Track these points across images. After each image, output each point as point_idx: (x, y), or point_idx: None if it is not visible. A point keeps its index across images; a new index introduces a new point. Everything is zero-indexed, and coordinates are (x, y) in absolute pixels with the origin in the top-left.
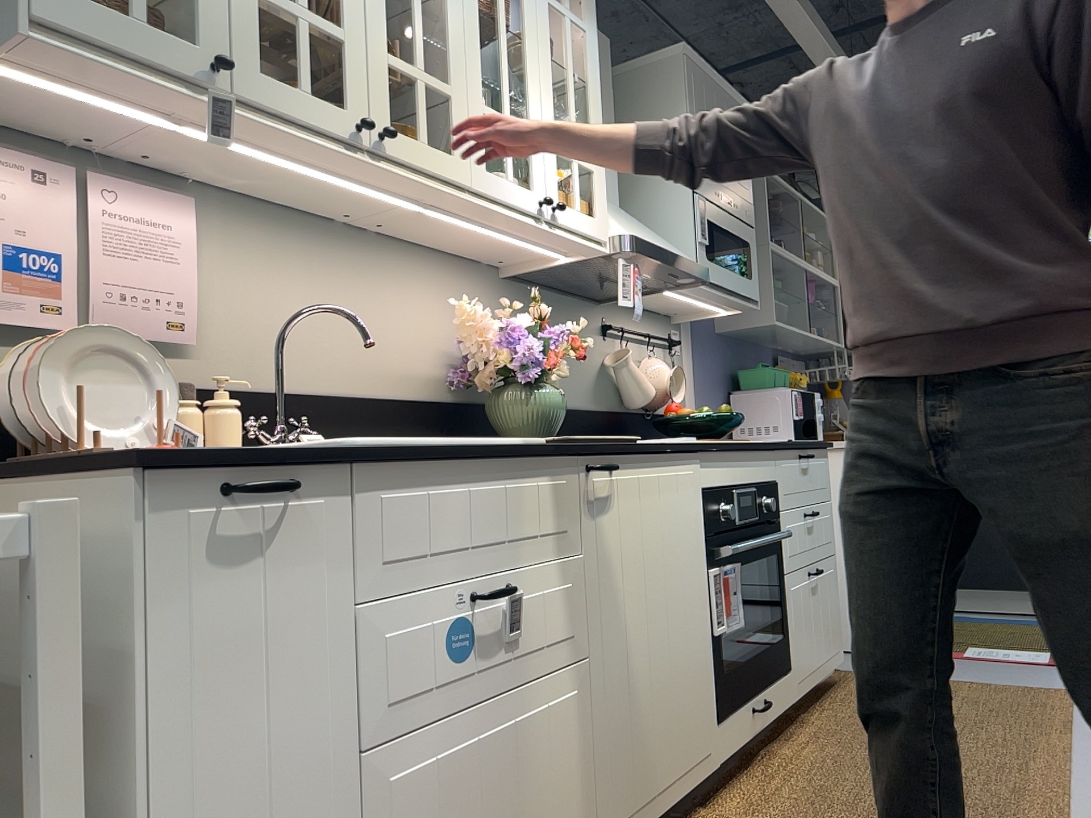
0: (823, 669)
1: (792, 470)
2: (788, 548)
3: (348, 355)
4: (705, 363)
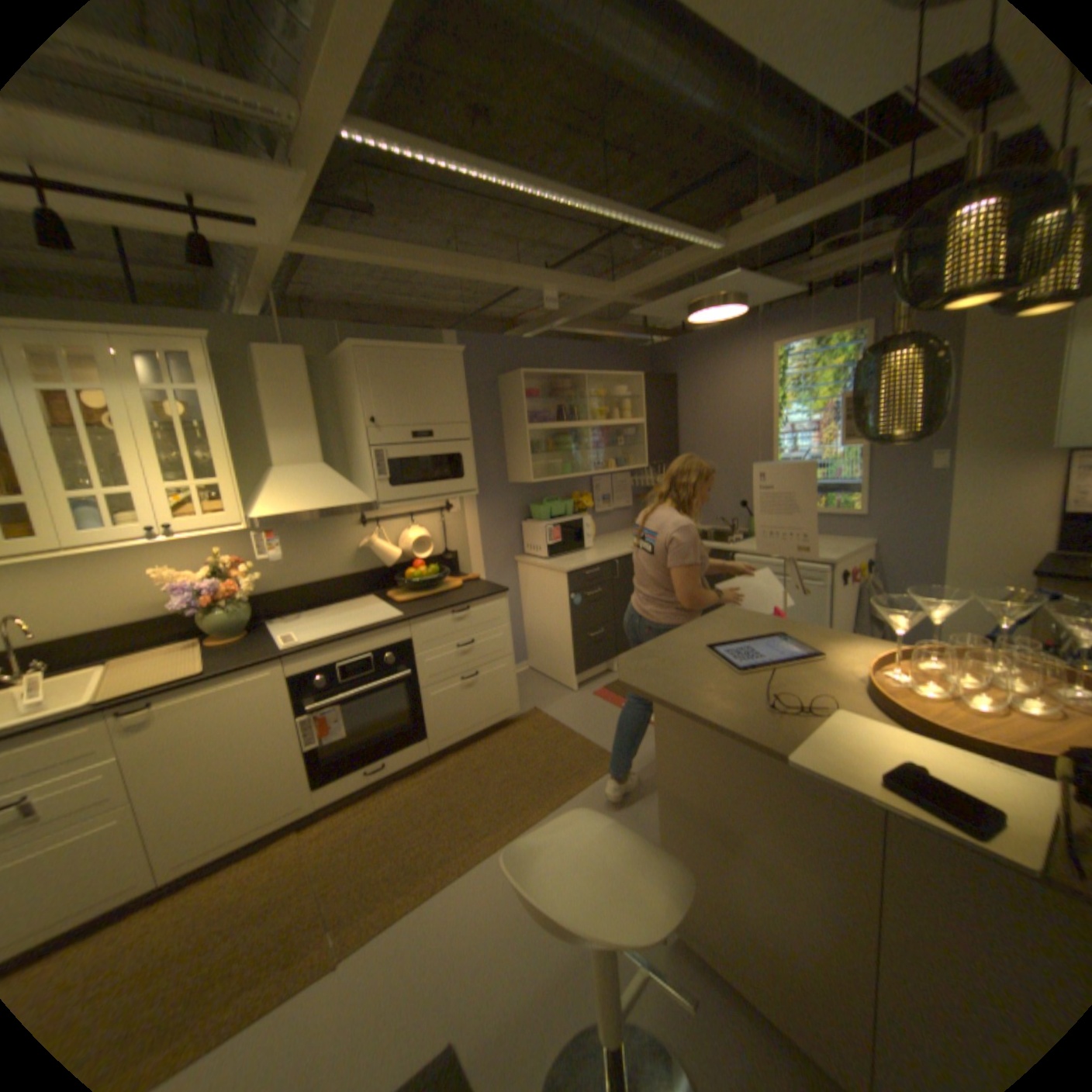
0: (480, 727)
1: (437, 625)
2: (425, 674)
3: (96, 608)
4: (491, 508)
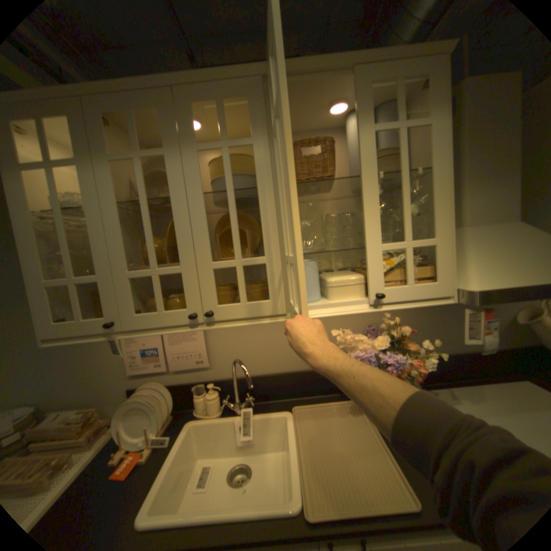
0: None
1: None
2: None
3: (285, 354)
4: None
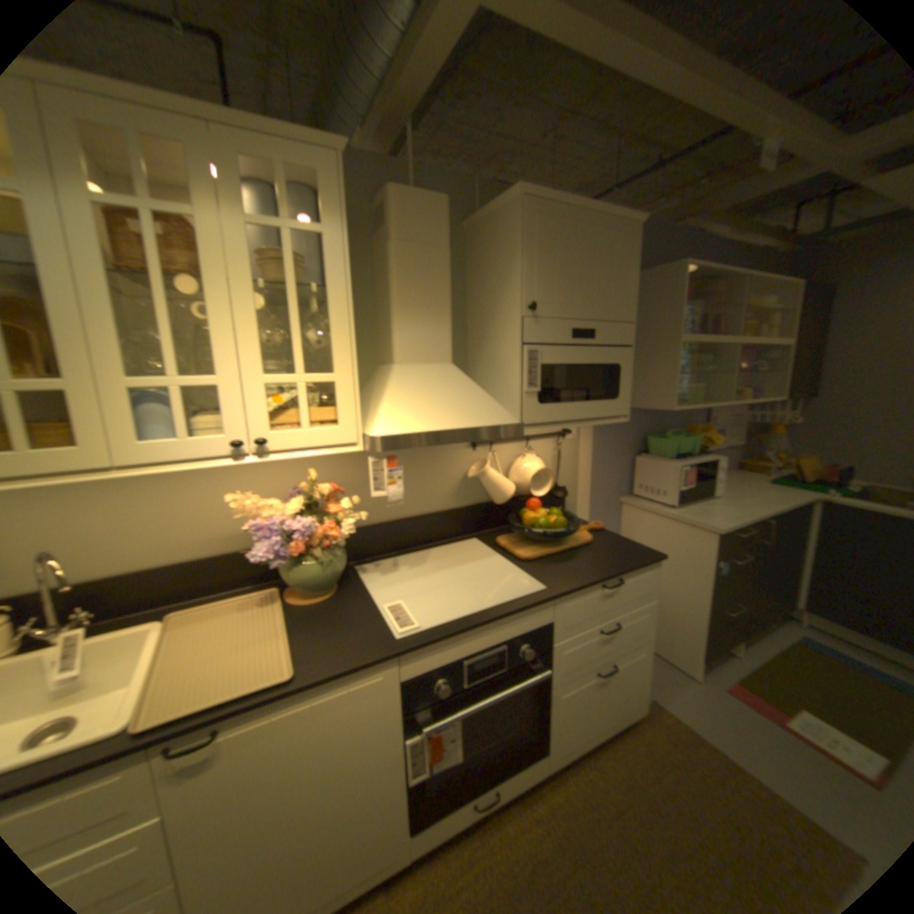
0: (605, 736)
1: (582, 604)
2: (559, 670)
3: (154, 537)
4: (605, 436)
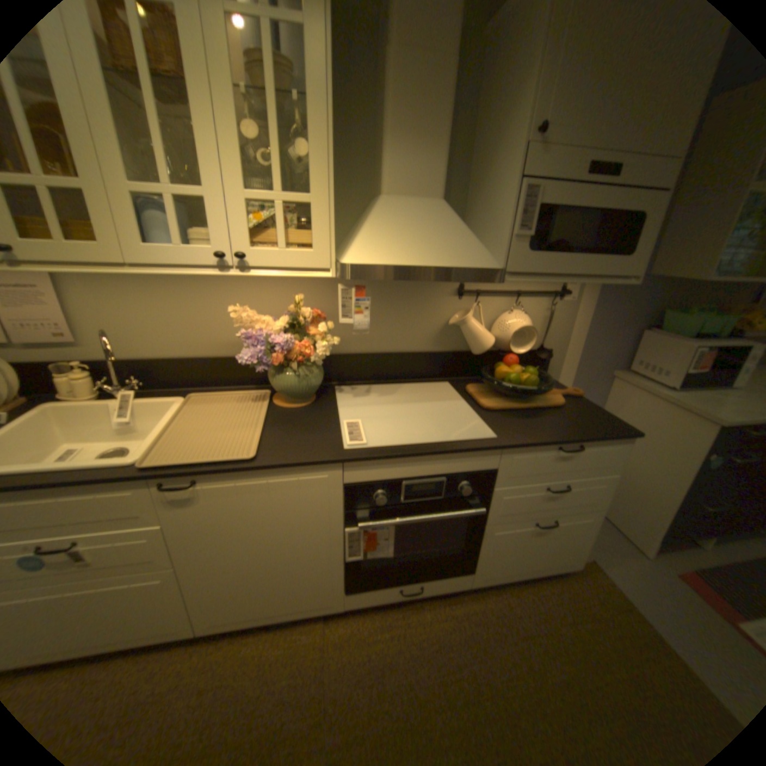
0: (534, 576)
1: (534, 460)
2: (498, 512)
3: (185, 335)
4: (613, 303)
